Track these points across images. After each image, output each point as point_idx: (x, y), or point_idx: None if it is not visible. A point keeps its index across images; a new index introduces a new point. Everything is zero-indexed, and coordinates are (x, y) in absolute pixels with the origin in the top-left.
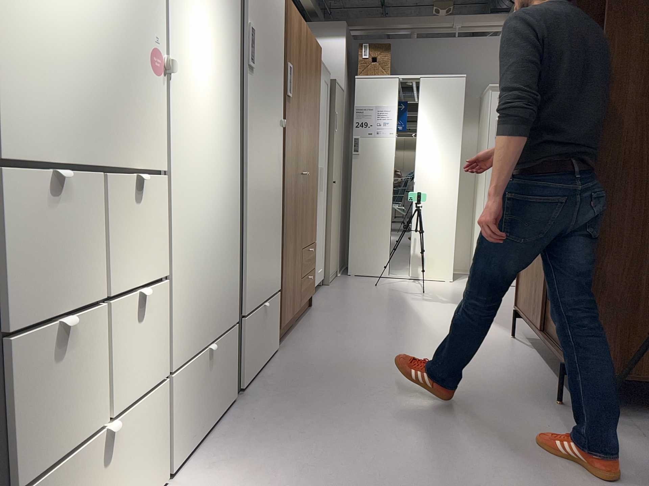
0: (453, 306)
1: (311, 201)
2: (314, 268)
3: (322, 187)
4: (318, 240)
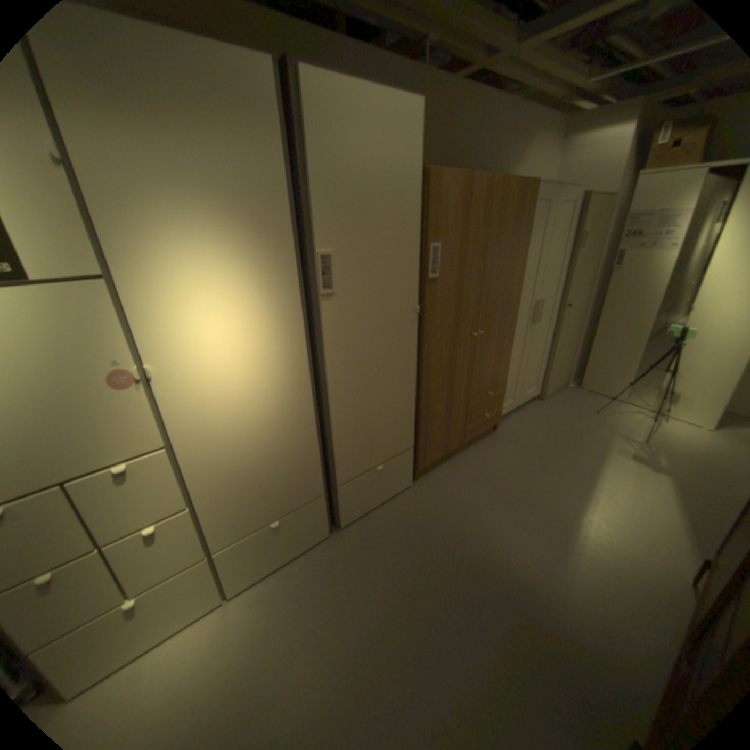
0: (664, 481)
1: (498, 350)
2: (501, 403)
3: (547, 315)
4: (530, 367)
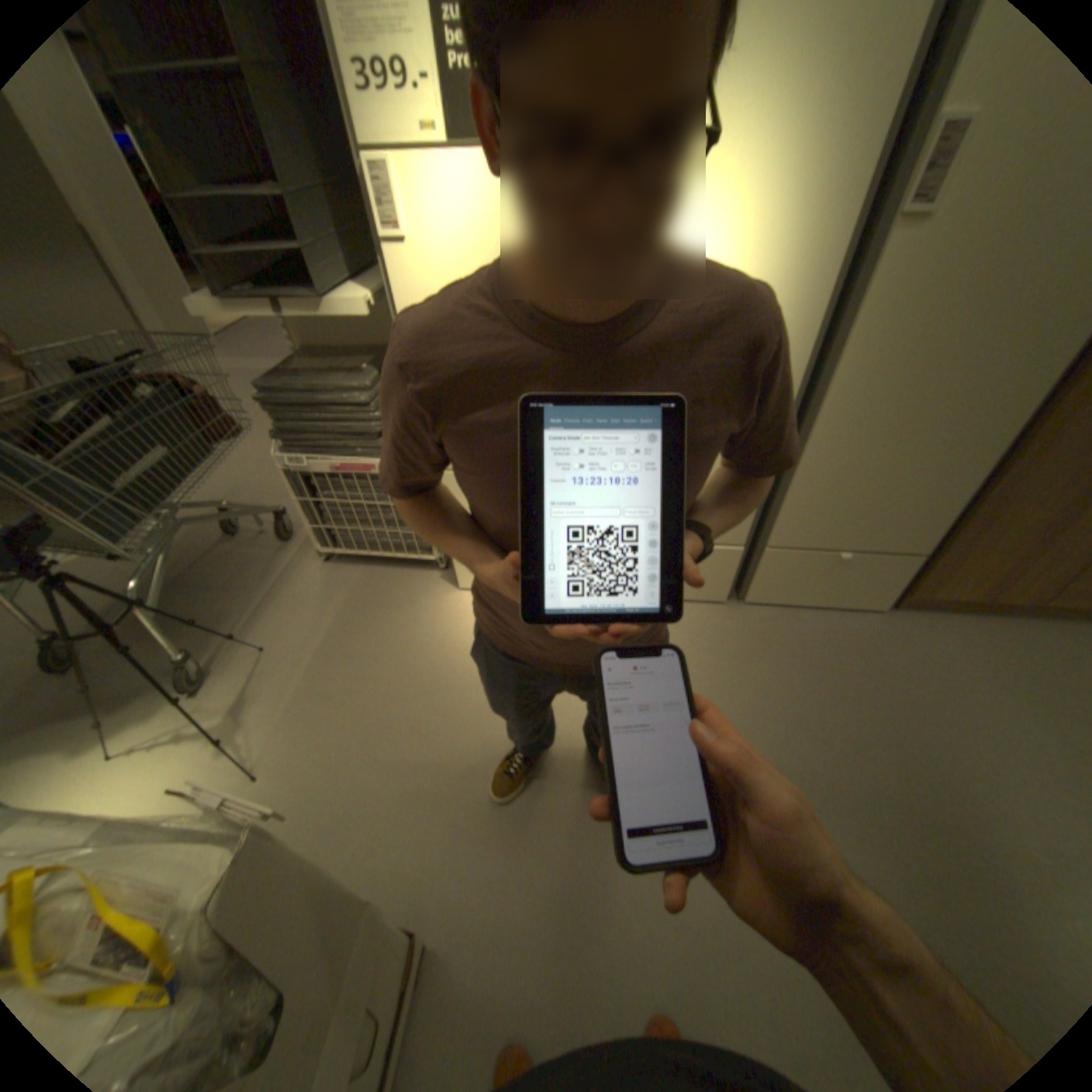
0: None
1: None
2: None
3: None
4: None
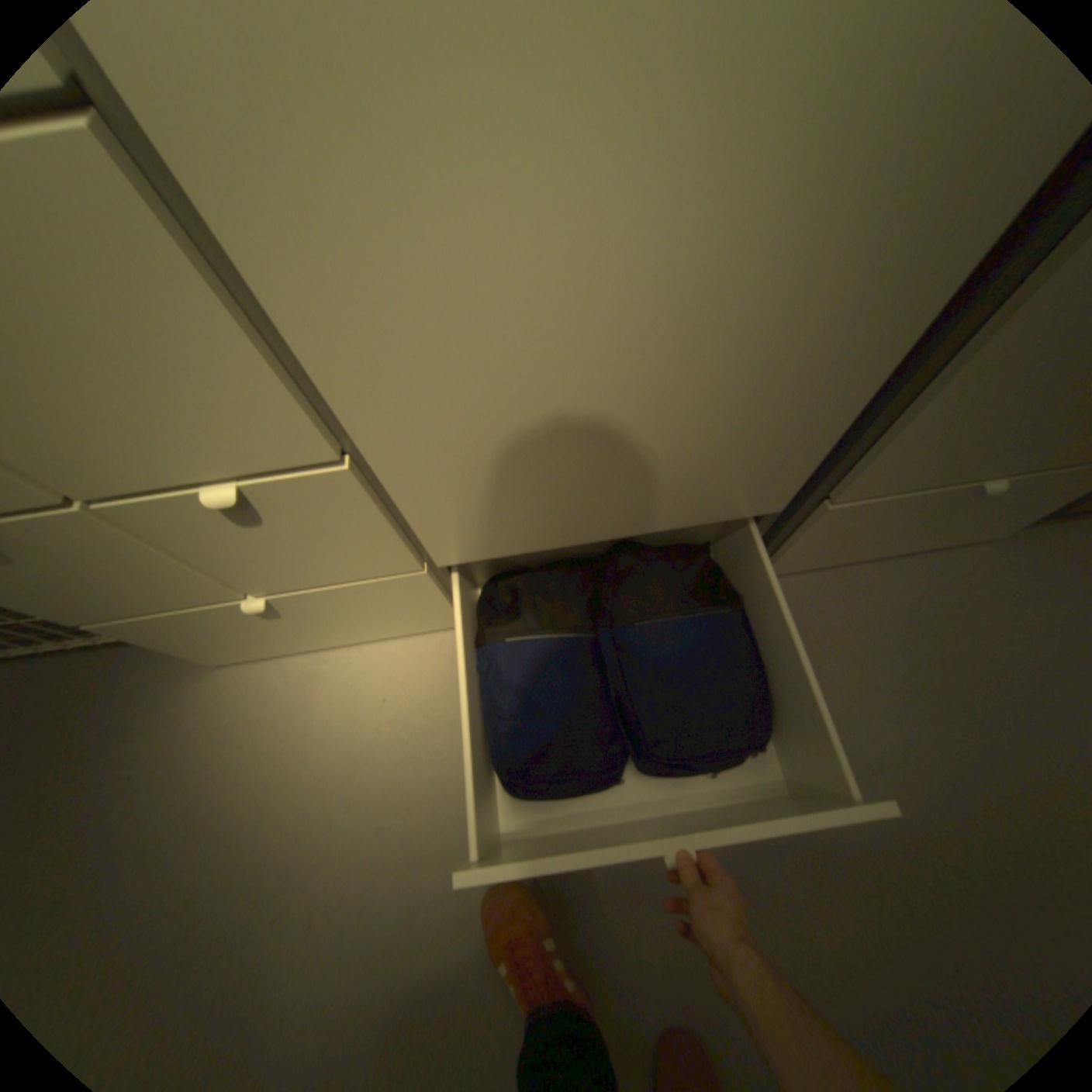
0: None
1: None
2: None
3: None
4: None
